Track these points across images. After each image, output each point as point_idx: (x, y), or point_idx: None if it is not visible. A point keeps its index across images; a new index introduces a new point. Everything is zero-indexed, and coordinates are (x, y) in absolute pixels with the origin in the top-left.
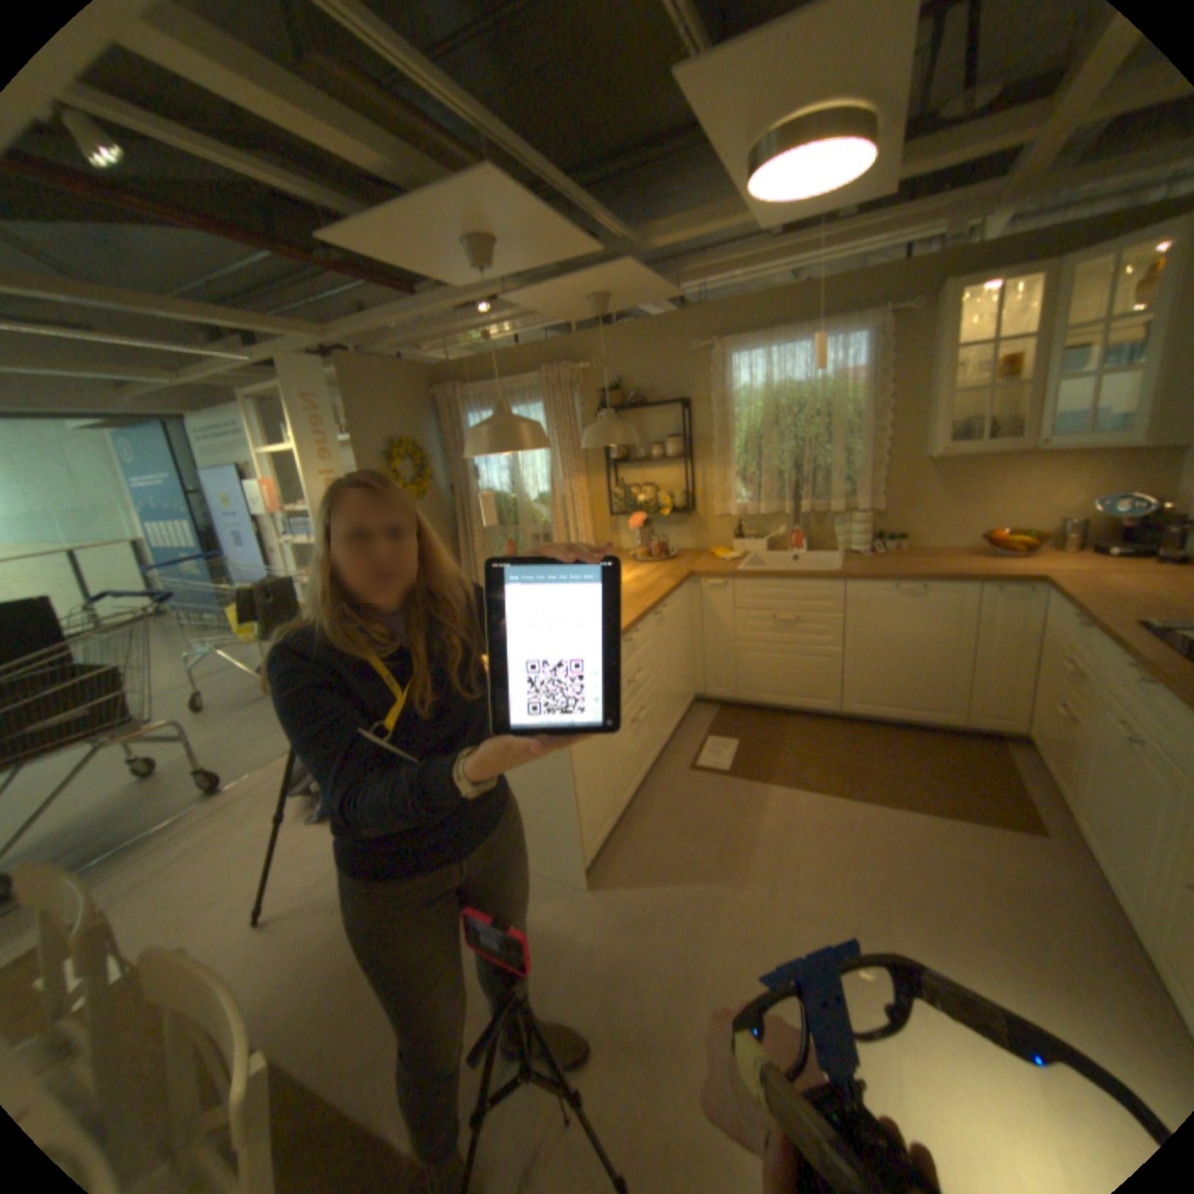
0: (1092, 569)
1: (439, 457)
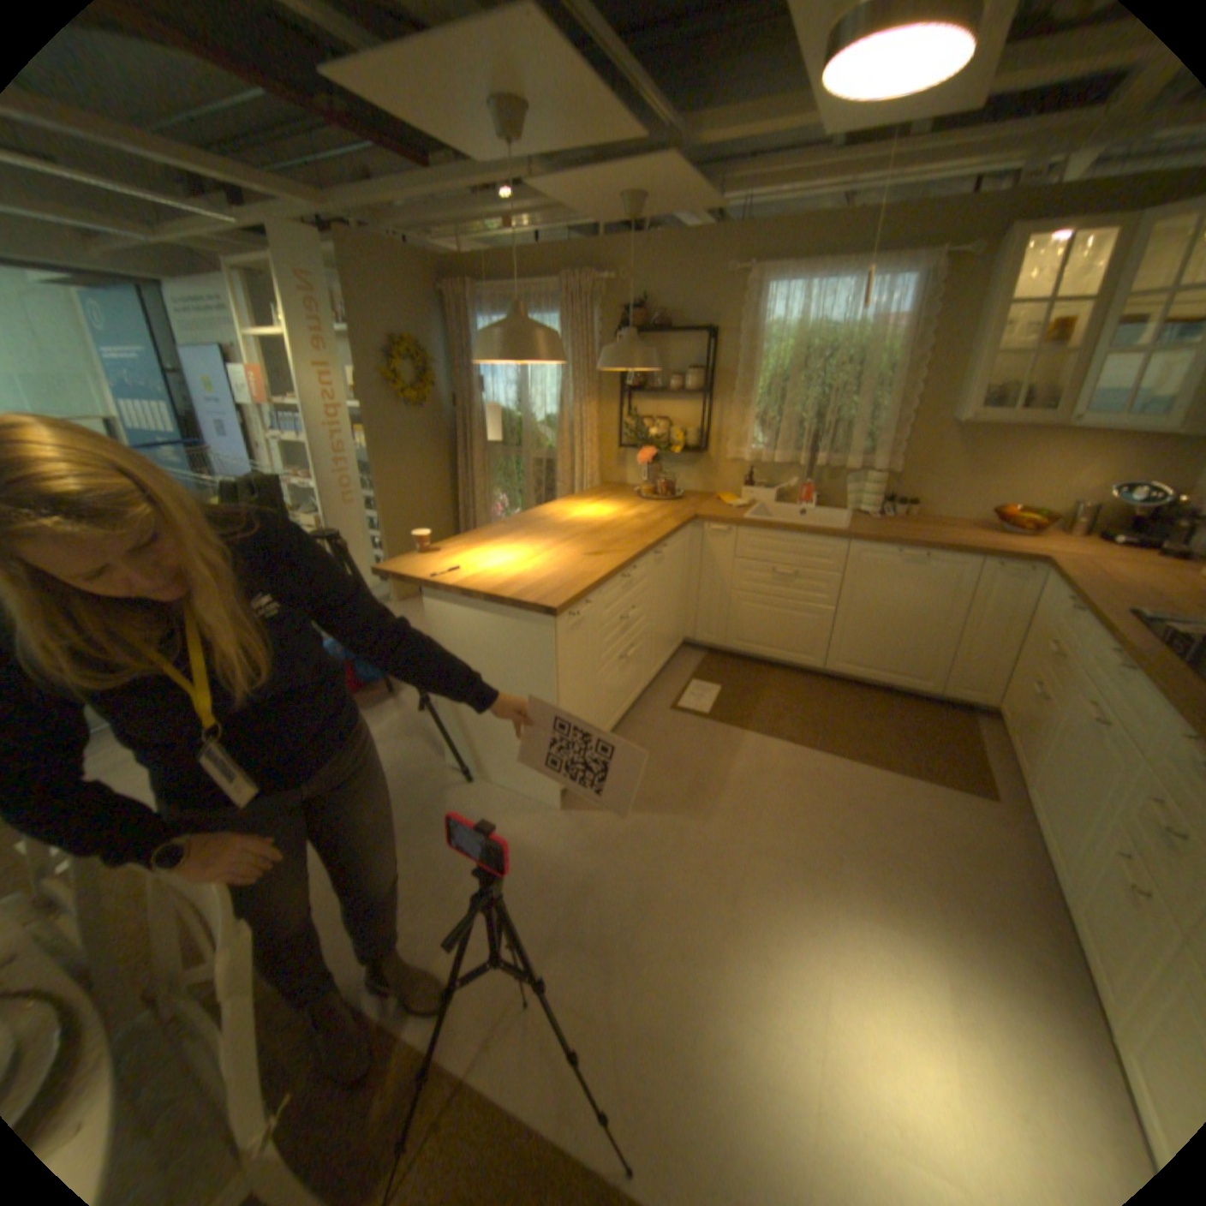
0: (1095, 555)
1: (444, 362)
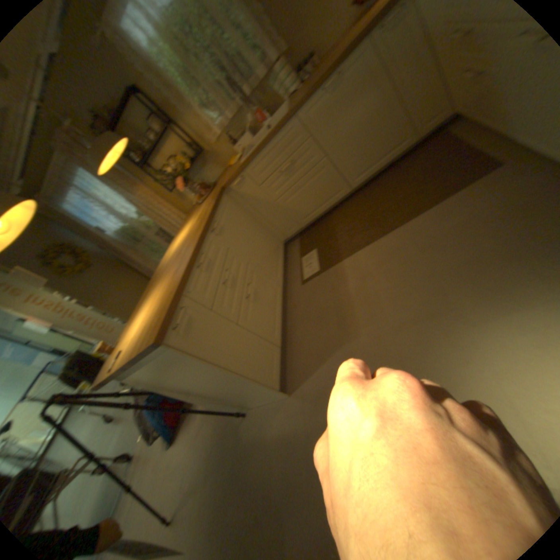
0: None
1: (76, 238)
